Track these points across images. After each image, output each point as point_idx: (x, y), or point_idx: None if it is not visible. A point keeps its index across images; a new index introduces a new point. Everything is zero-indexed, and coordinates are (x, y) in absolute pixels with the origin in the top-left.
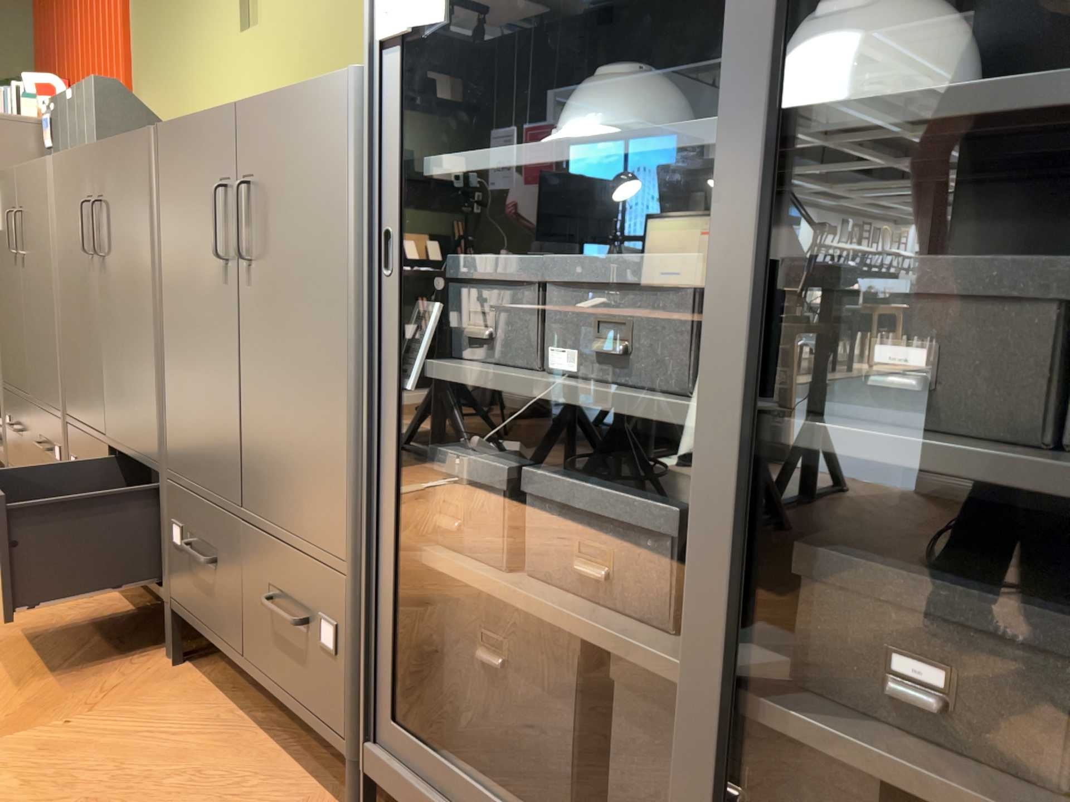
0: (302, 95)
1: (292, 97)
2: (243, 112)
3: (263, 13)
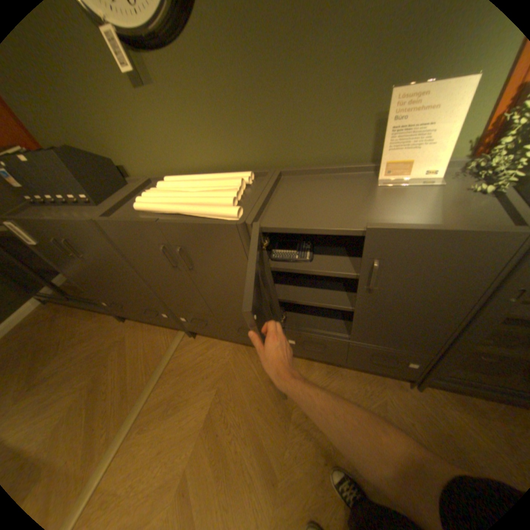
0: (460, 237)
1: (446, 235)
2: (375, 233)
3: (155, 73)
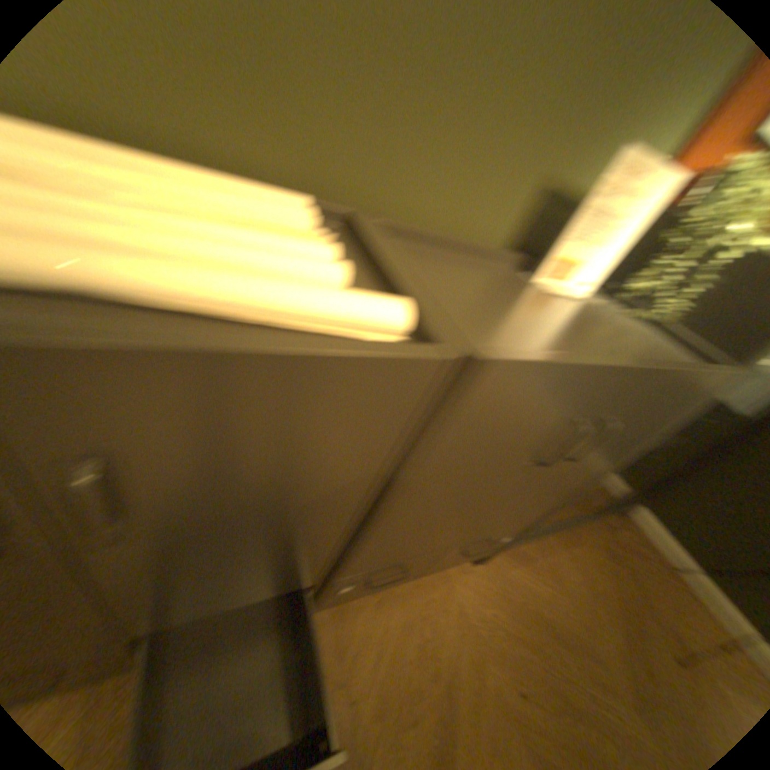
0: (705, 379)
1: (699, 378)
2: (654, 378)
3: None
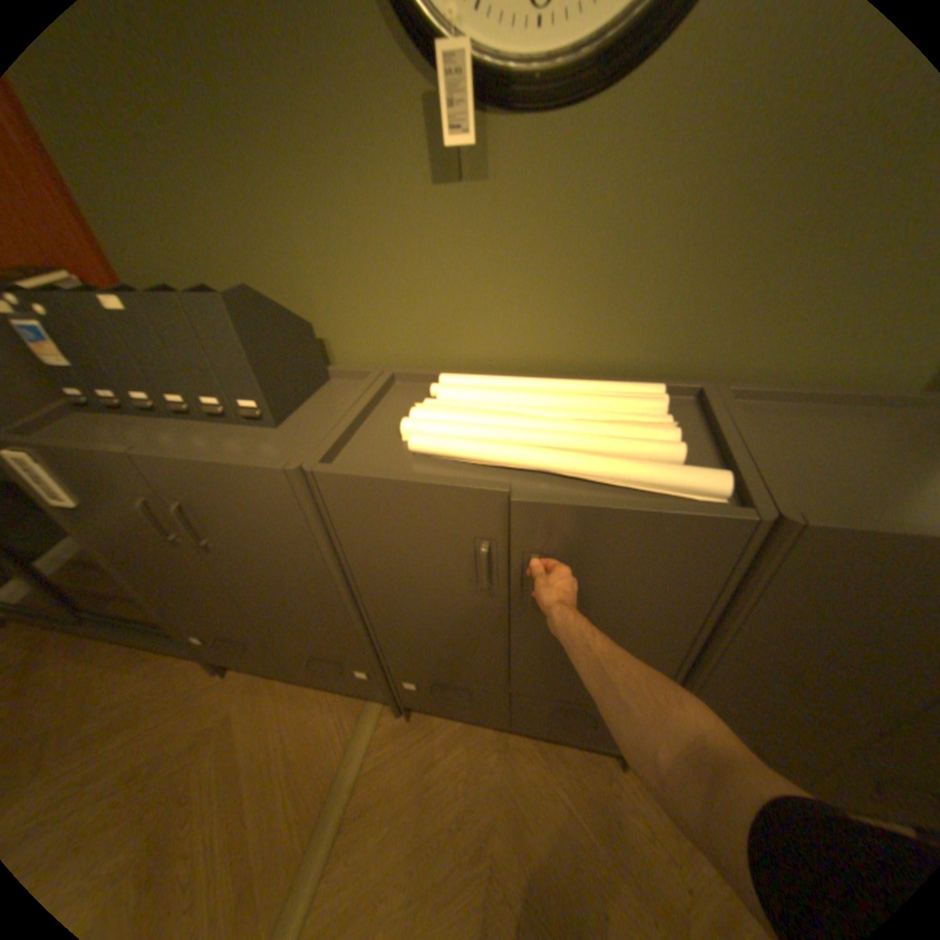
0: None
1: None
2: None
3: (506, 157)
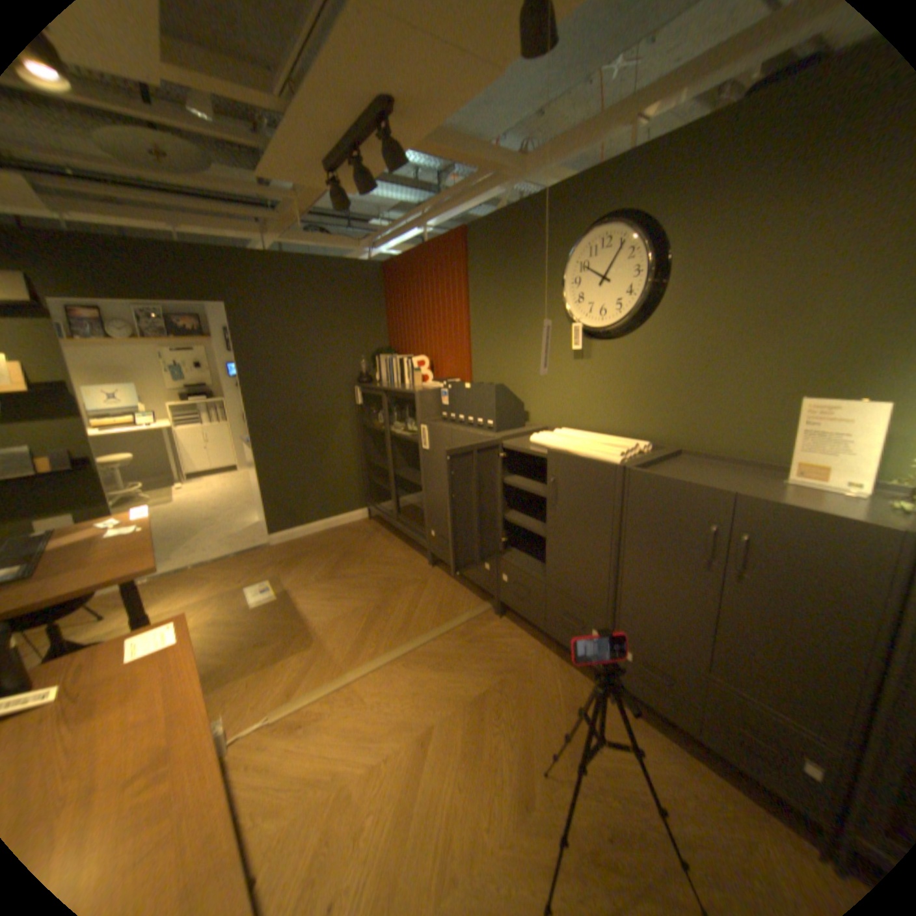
0: (834, 521)
1: (819, 516)
2: (748, 501)
3: (597, 353)
